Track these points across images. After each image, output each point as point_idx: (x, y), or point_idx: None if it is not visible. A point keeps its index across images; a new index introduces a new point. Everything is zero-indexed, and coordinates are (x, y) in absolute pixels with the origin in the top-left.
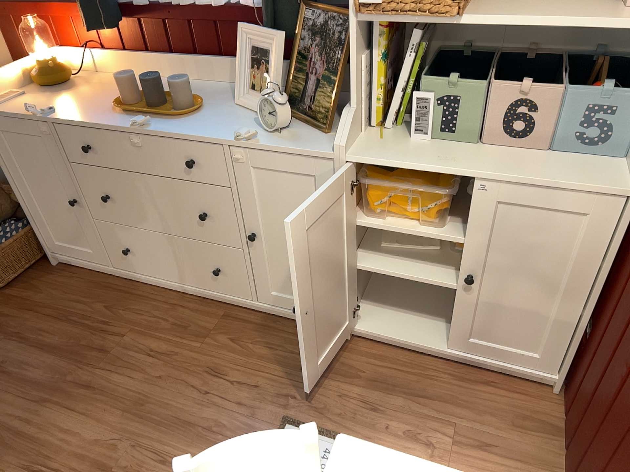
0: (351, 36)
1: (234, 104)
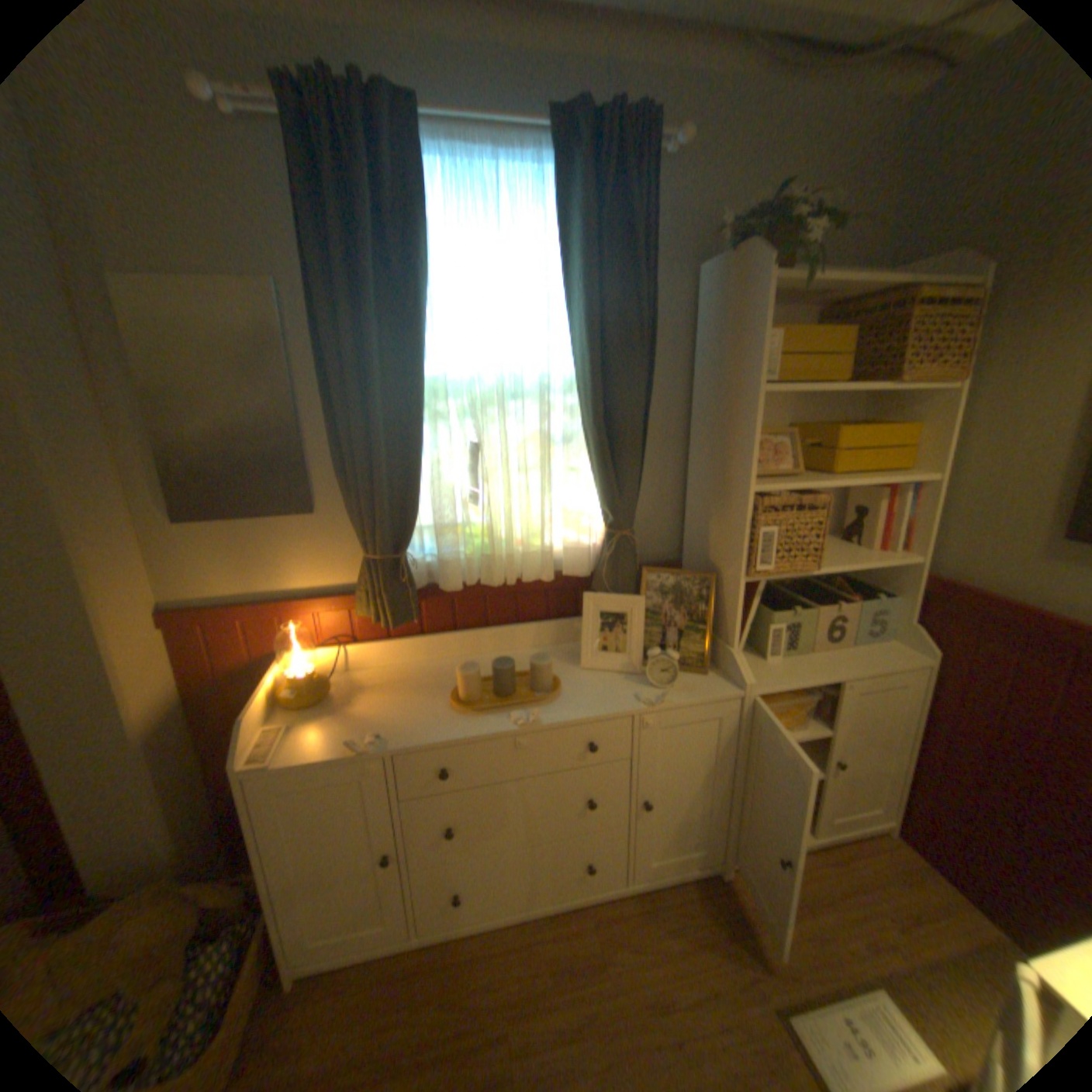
0: (738, 589)
1: (570, 667)
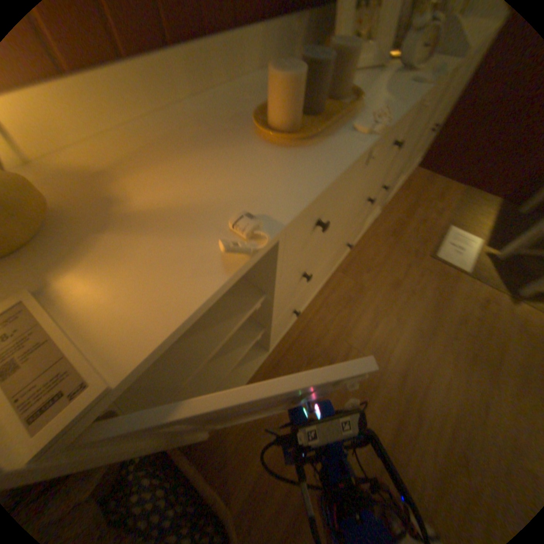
0: None
1: None
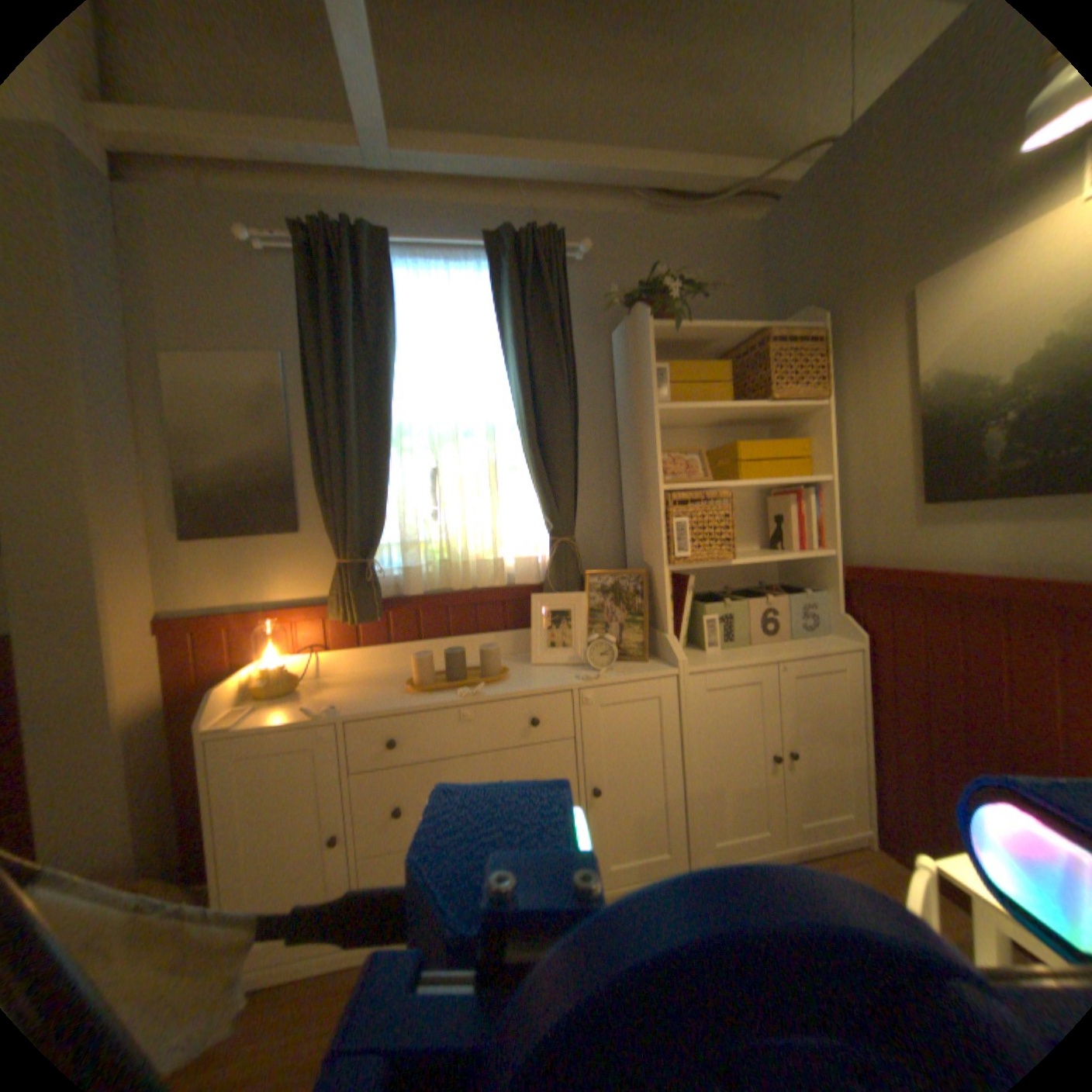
0: (664, 577)
1: (523, 664)
